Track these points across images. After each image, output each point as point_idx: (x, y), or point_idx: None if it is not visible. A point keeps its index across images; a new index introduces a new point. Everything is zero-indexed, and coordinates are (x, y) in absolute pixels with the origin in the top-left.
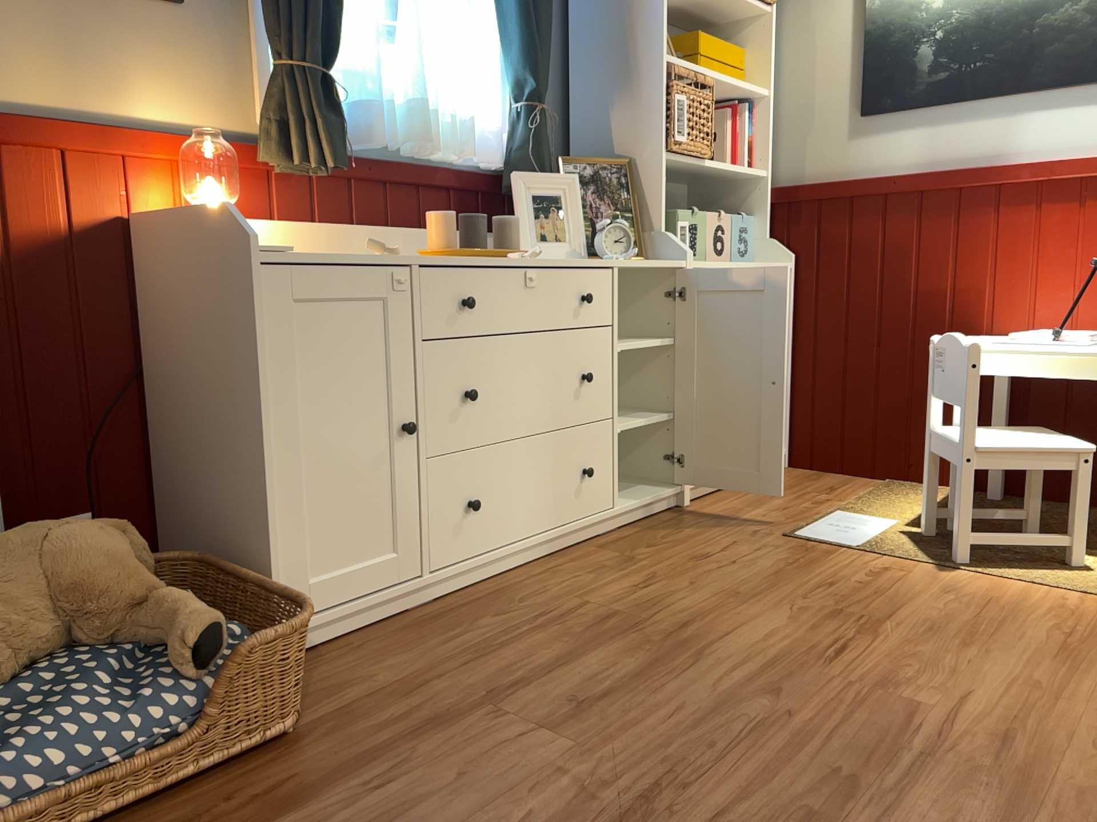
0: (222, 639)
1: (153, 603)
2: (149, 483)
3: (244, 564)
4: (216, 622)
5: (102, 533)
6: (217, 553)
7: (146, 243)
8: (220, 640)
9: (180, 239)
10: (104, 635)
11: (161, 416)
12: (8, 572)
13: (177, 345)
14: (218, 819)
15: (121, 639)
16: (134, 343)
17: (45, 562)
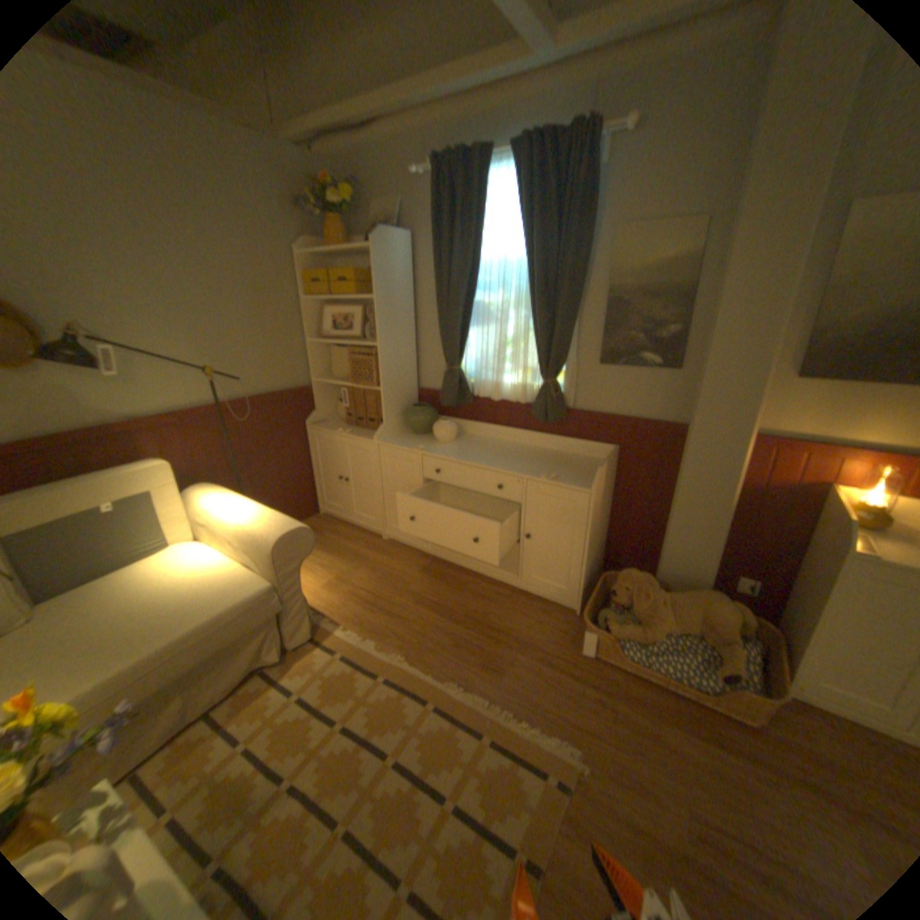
0: (748, 680)
1: (733, 649)
2: (791, 586)
3: (796, 653)
4: (743, 675)
5: (733, 613)
6: (794, 638)
7: (832, 501)
8: (742, 681)
9: (839, 515)
10: (714, 644)
11: (806, 568)
12: (696, 607)
13: (820, 551)
14: (707, 728)
15: (718, 650)
16: (812, 533)
17: (708, 611)
